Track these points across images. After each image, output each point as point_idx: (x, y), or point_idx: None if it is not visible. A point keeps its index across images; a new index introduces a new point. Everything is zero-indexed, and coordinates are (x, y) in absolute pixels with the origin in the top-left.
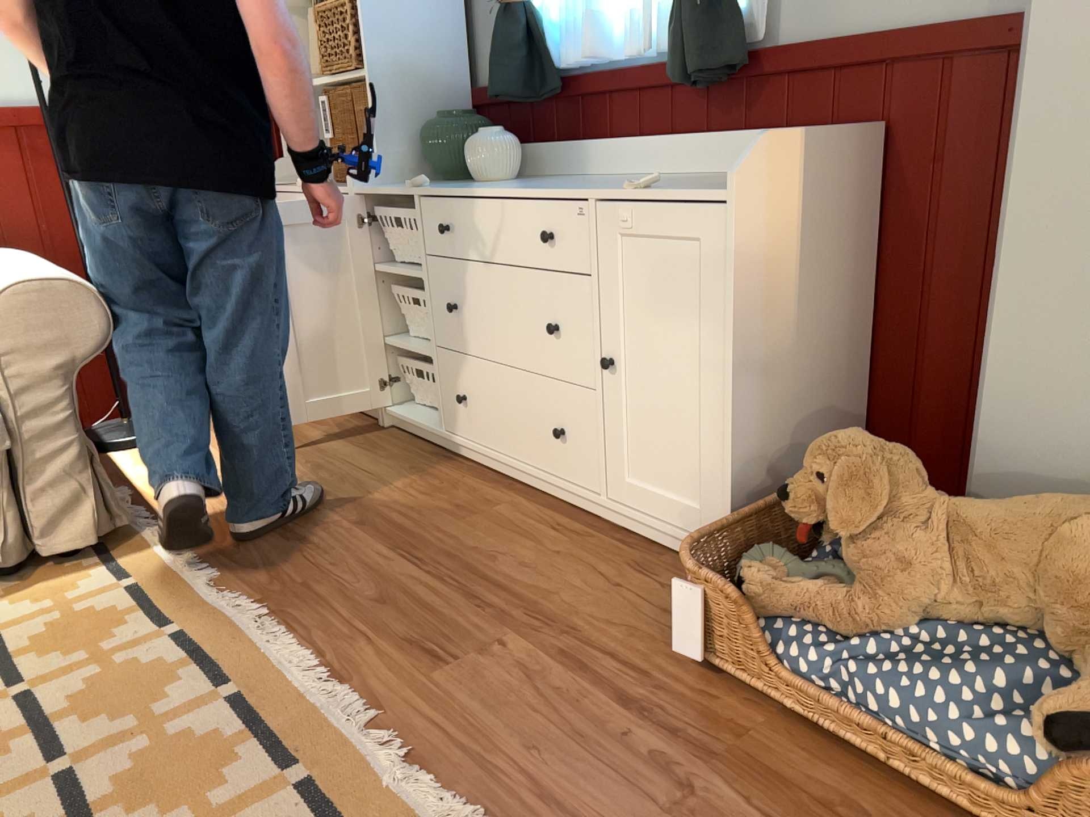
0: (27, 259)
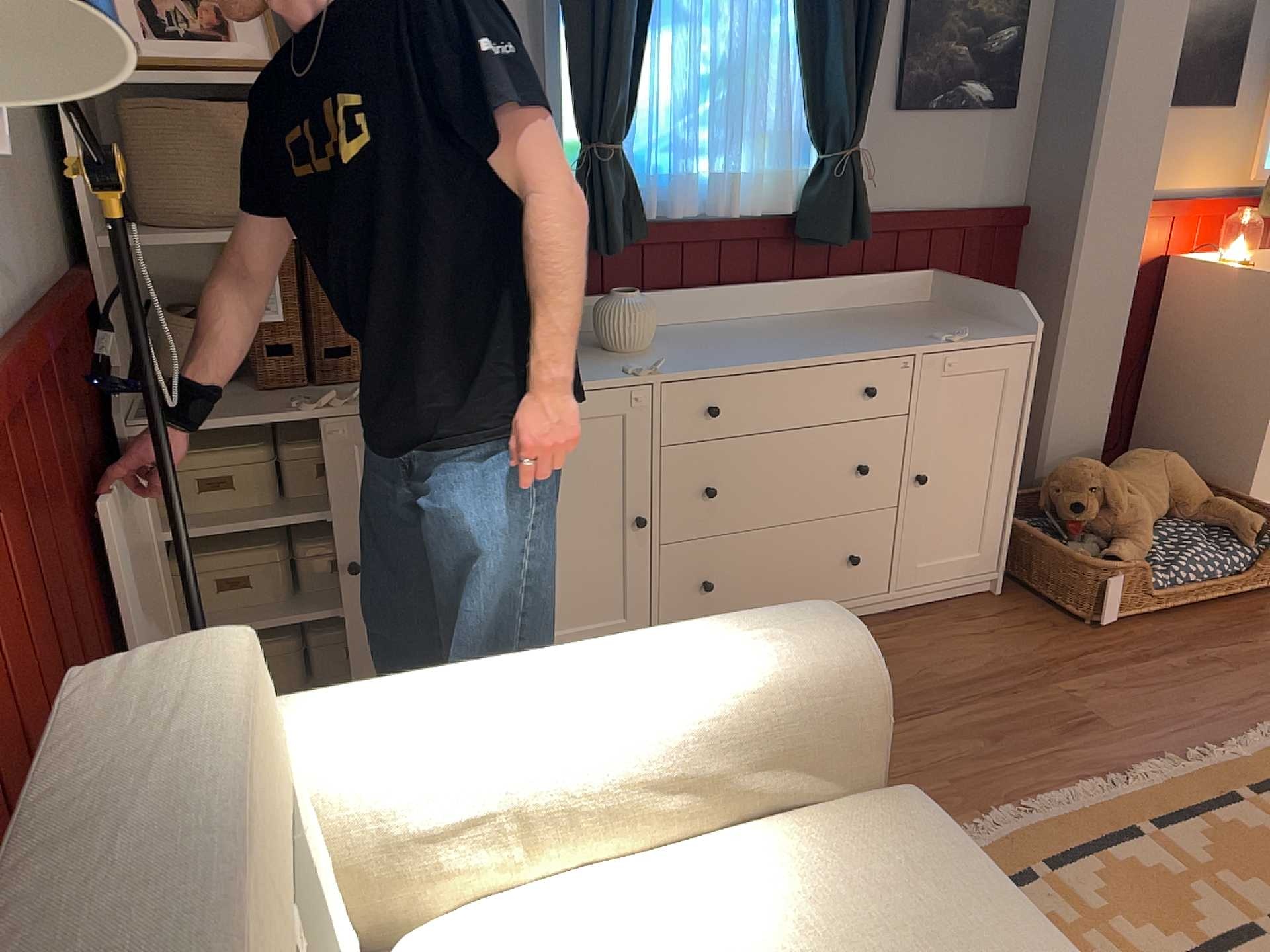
0: (470, 672)
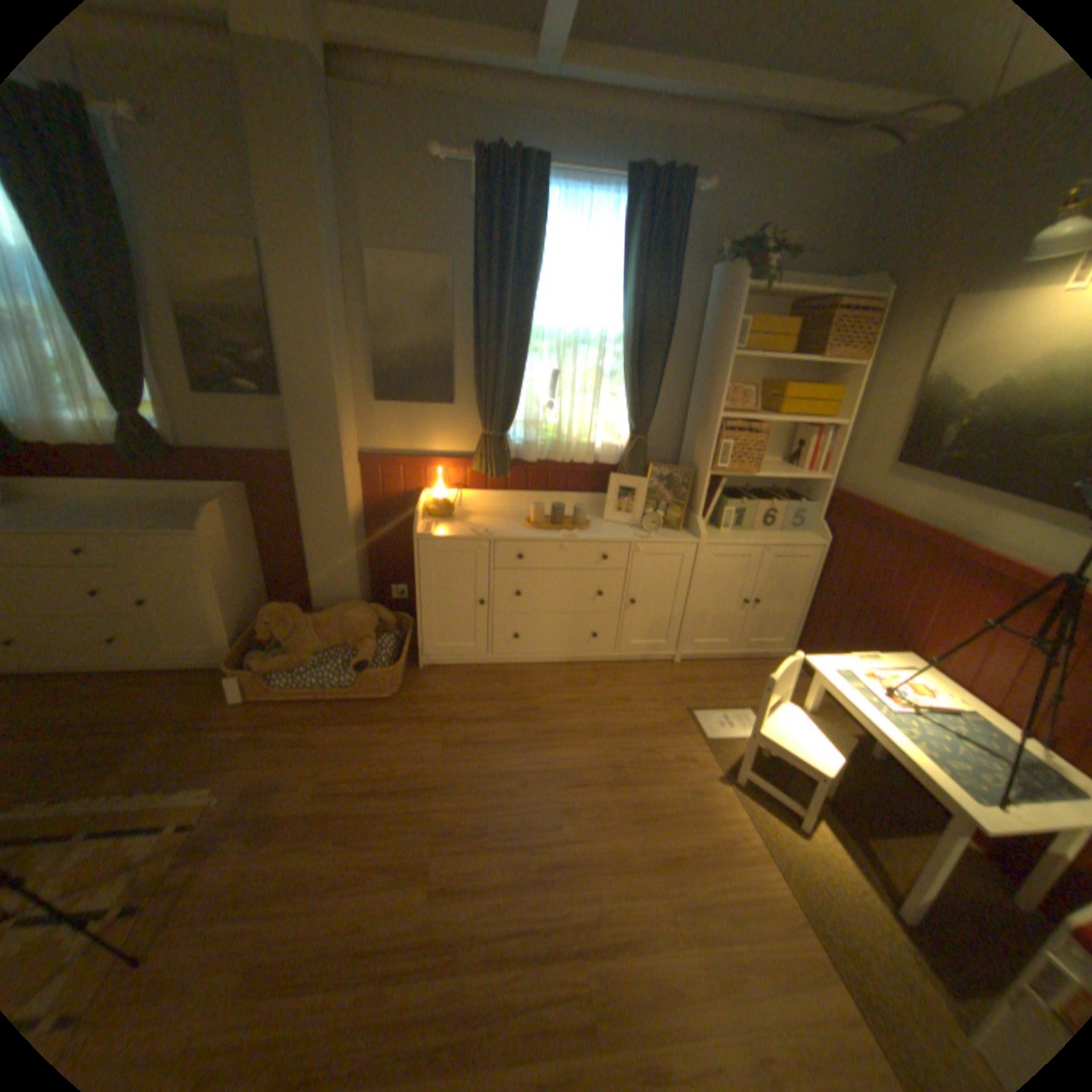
0: None
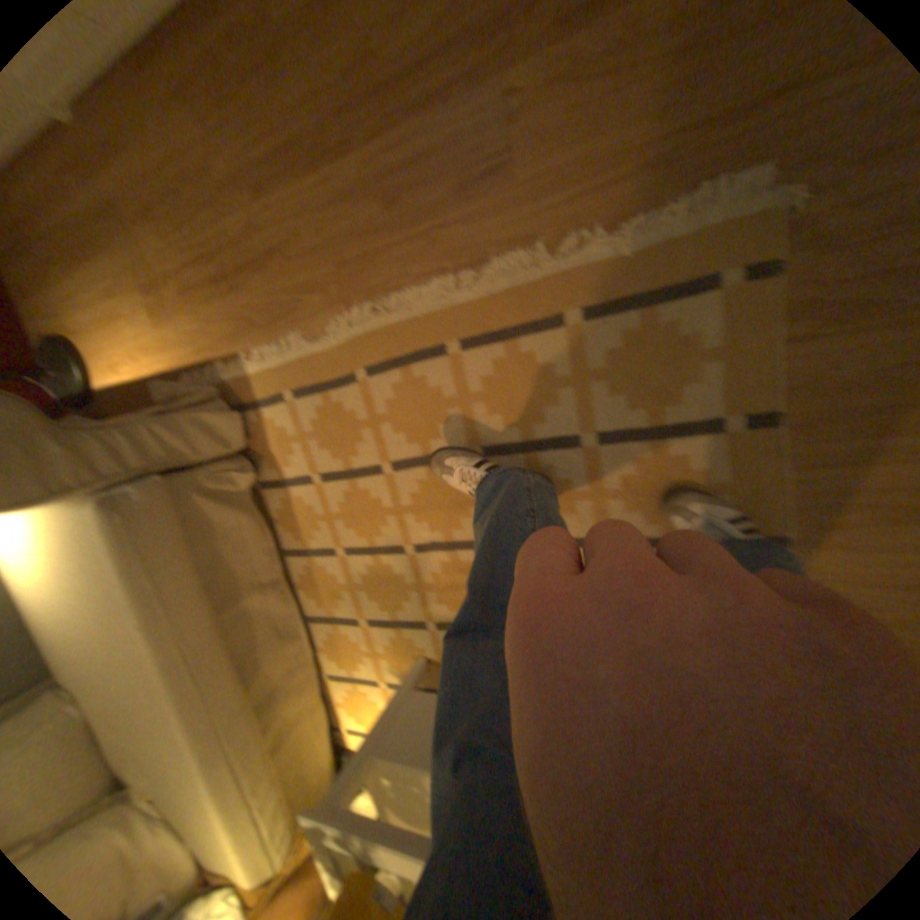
0: None
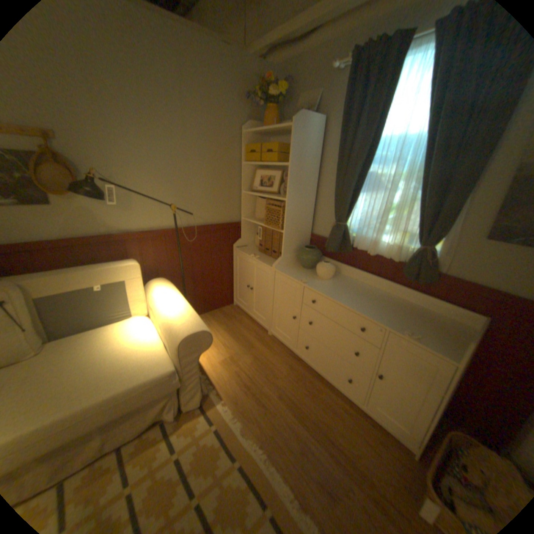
0: (173, 295)
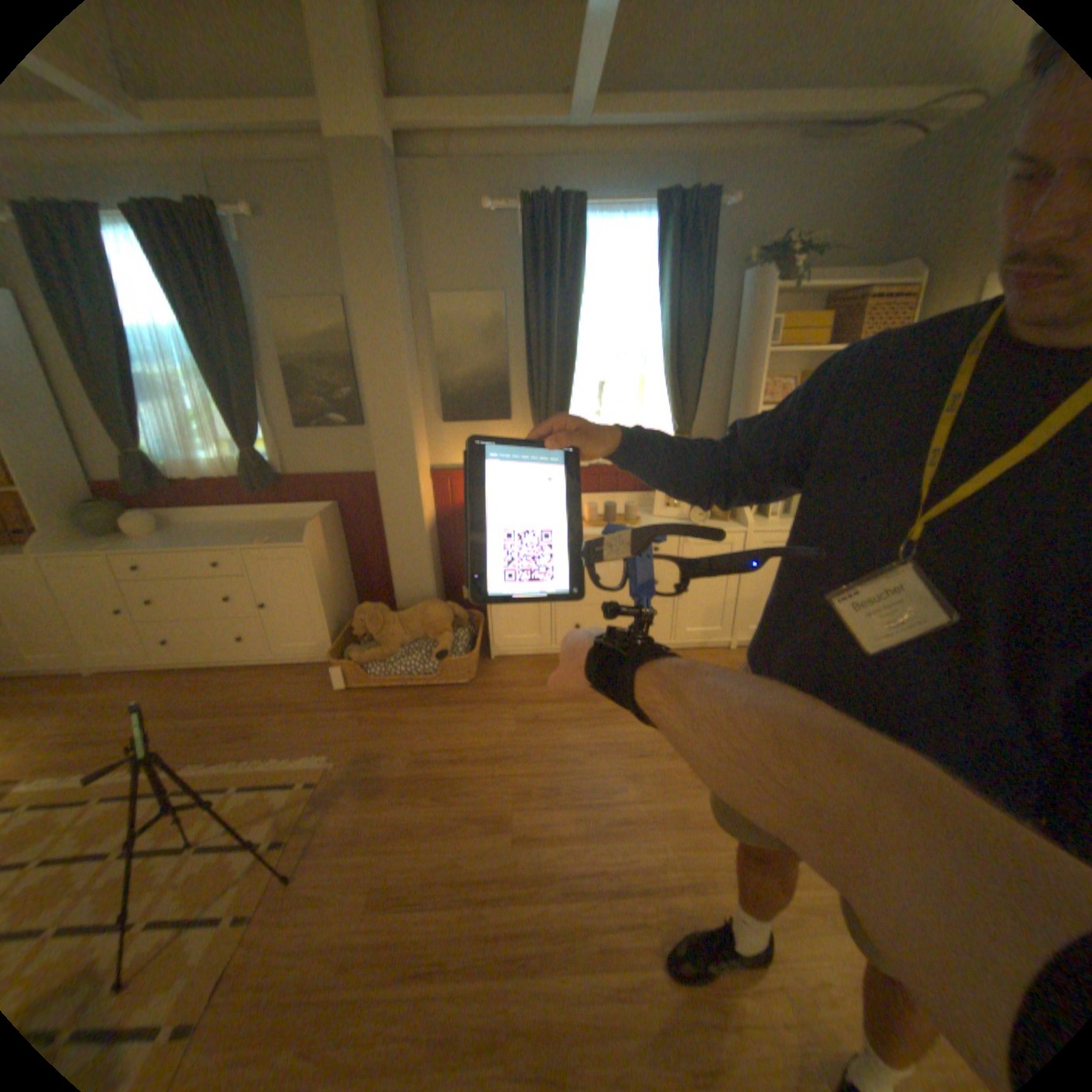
0: None
